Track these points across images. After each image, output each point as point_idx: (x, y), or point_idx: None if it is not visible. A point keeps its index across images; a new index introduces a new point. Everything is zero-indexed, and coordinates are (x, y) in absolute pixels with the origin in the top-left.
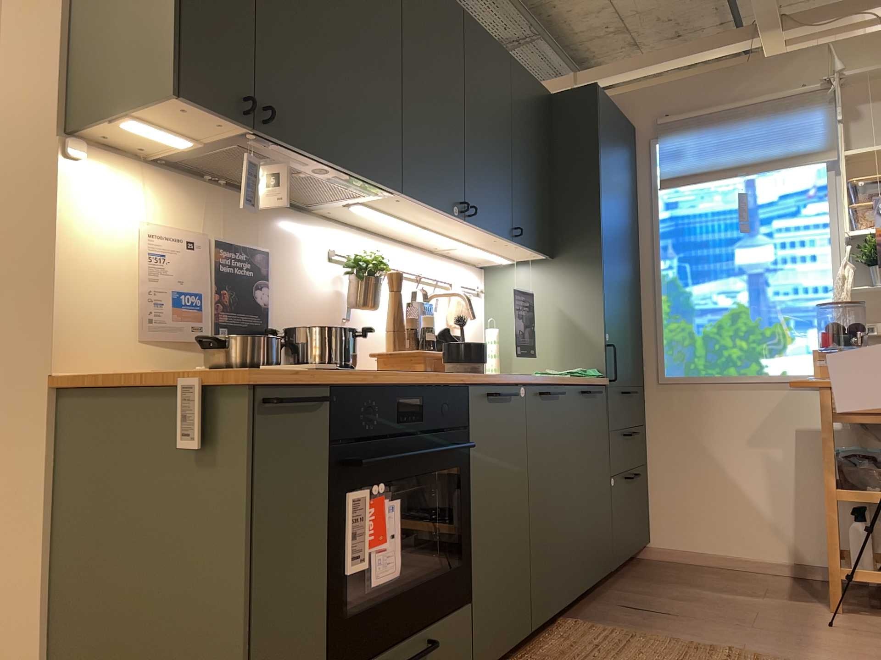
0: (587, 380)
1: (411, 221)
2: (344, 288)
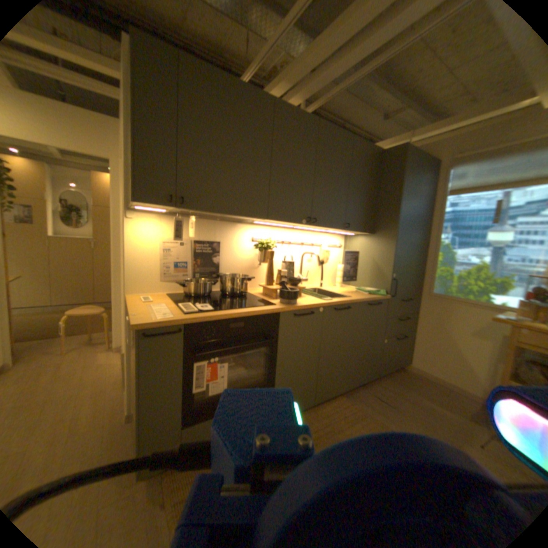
0: (374, 297)
1: (287, 224)
2: (257, 252)
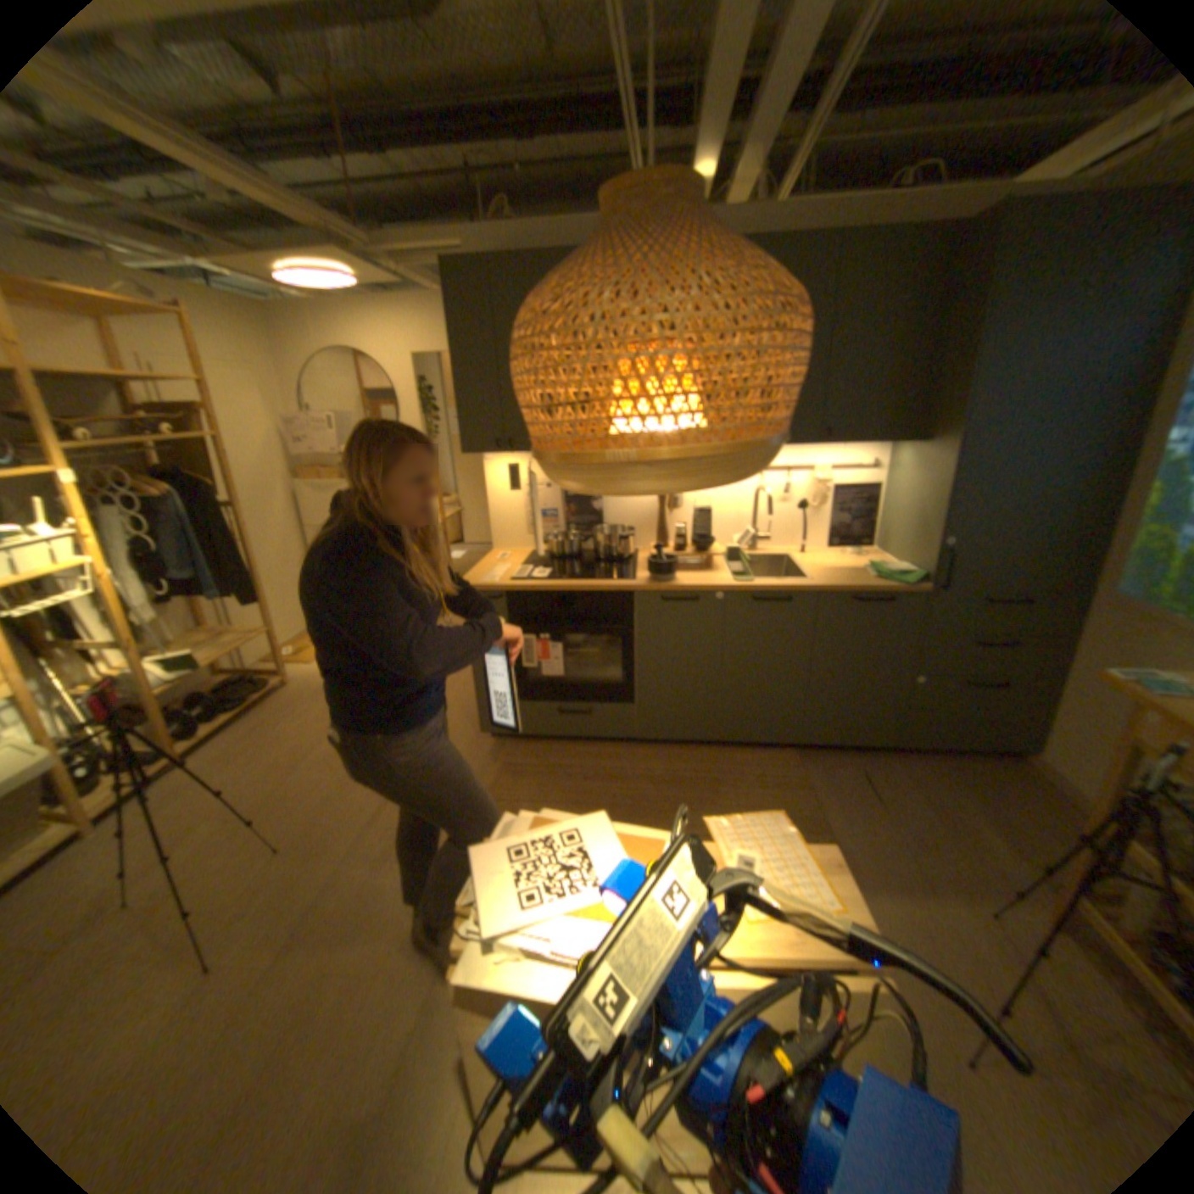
0: (875, 587)
1: None
2: None
